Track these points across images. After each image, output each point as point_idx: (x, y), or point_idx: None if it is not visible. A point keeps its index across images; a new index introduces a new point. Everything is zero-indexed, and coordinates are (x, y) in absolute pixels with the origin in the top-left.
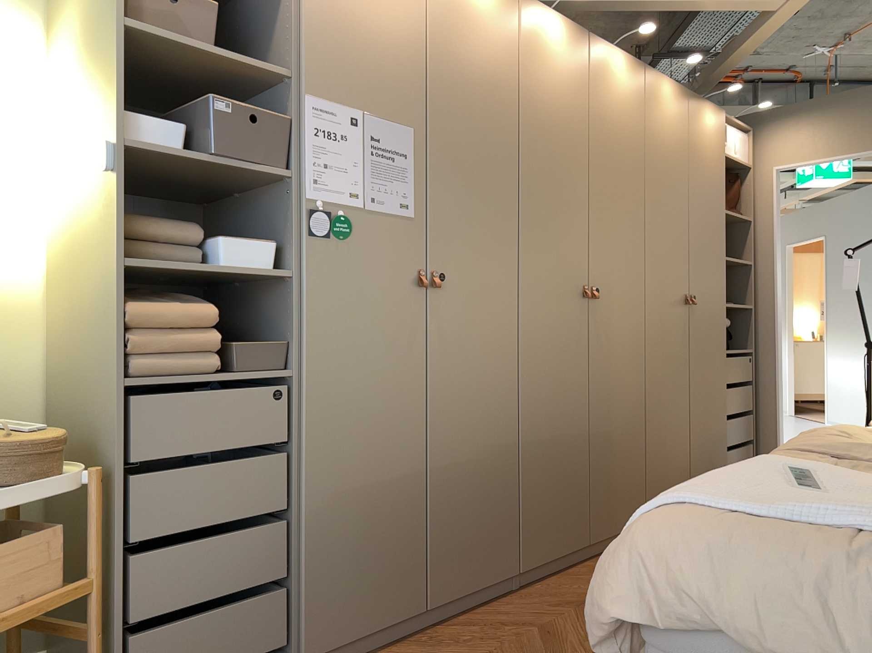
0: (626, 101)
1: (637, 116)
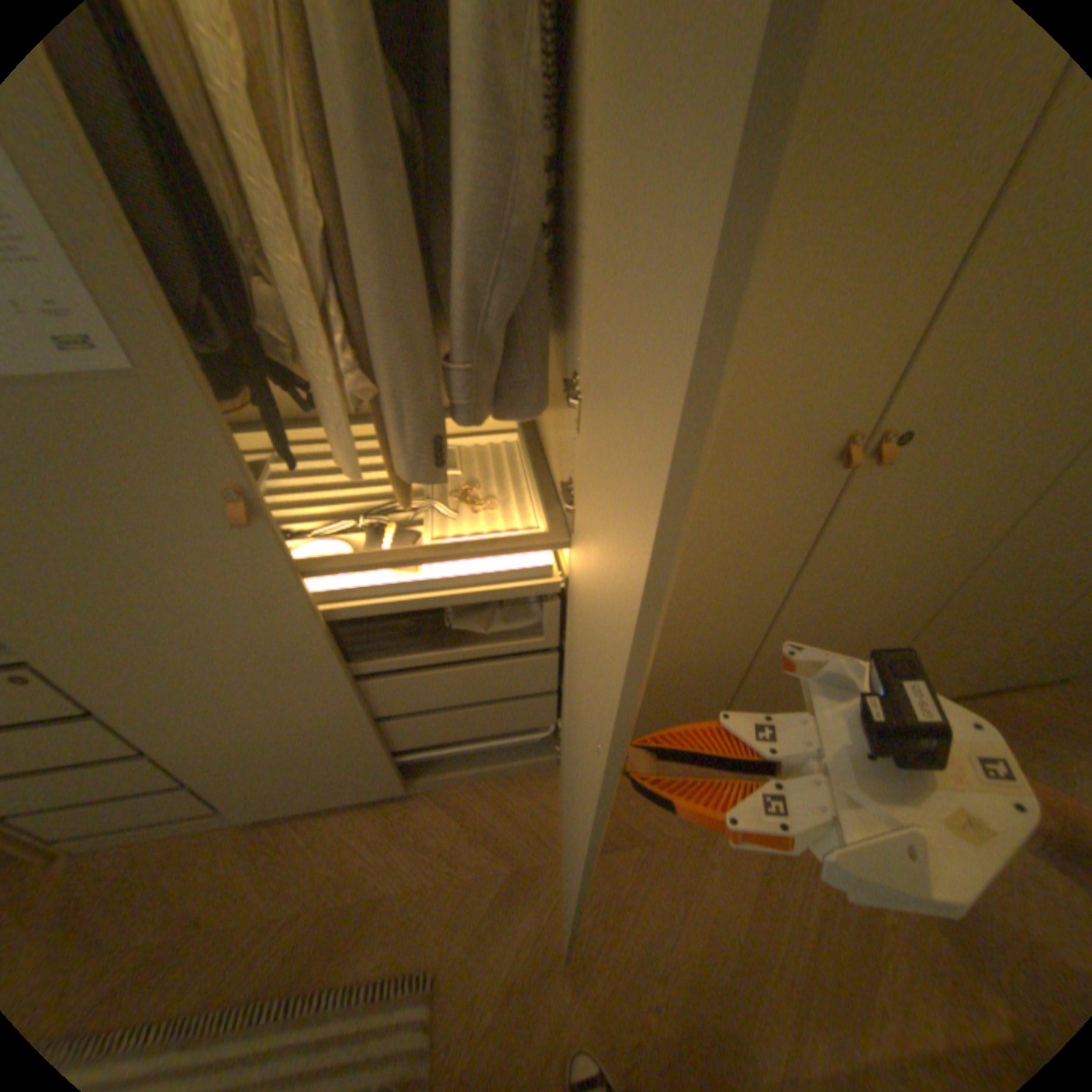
0: None
1: None
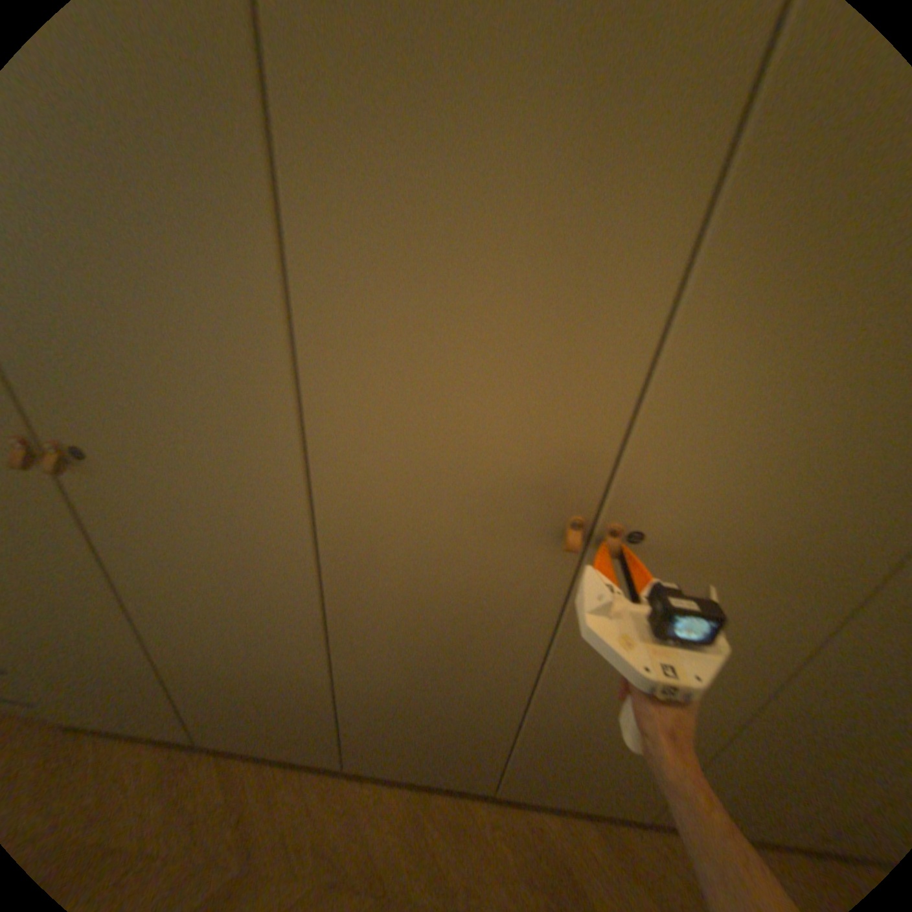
0: None
1: None
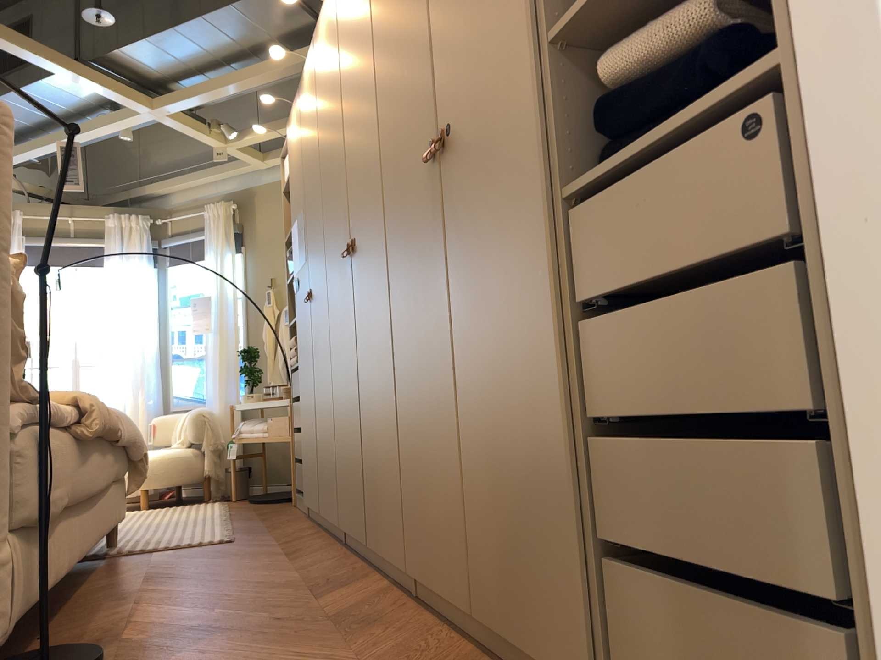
0: None
1: None
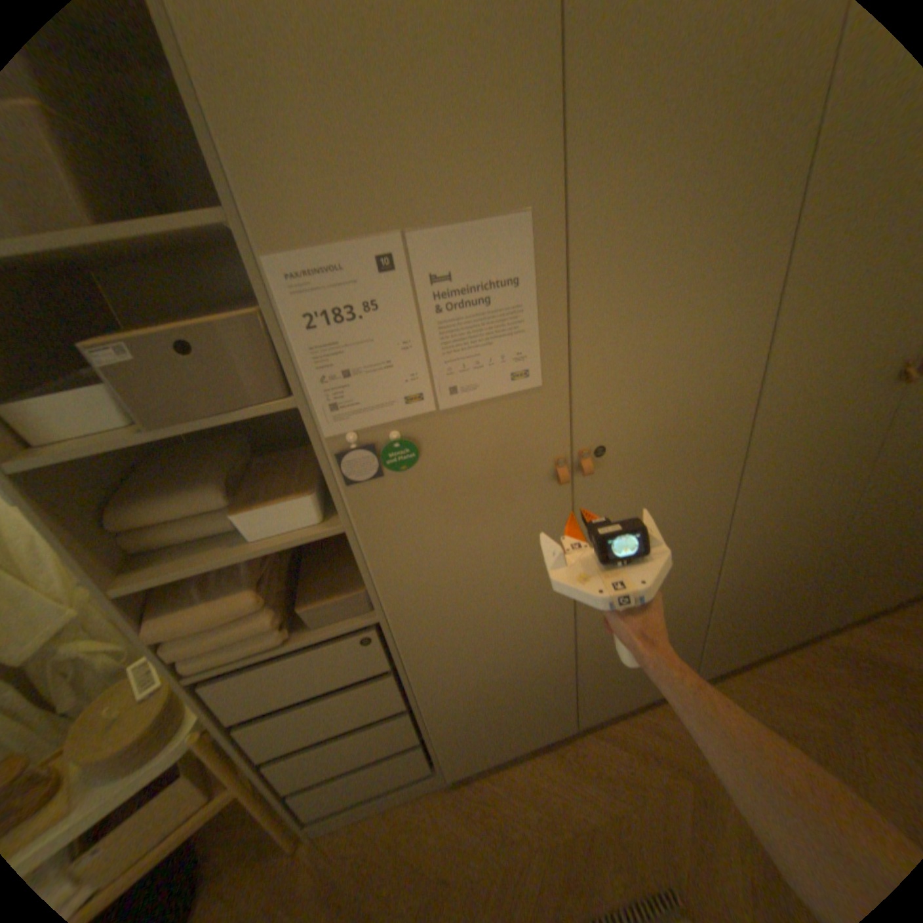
0: None
1: None
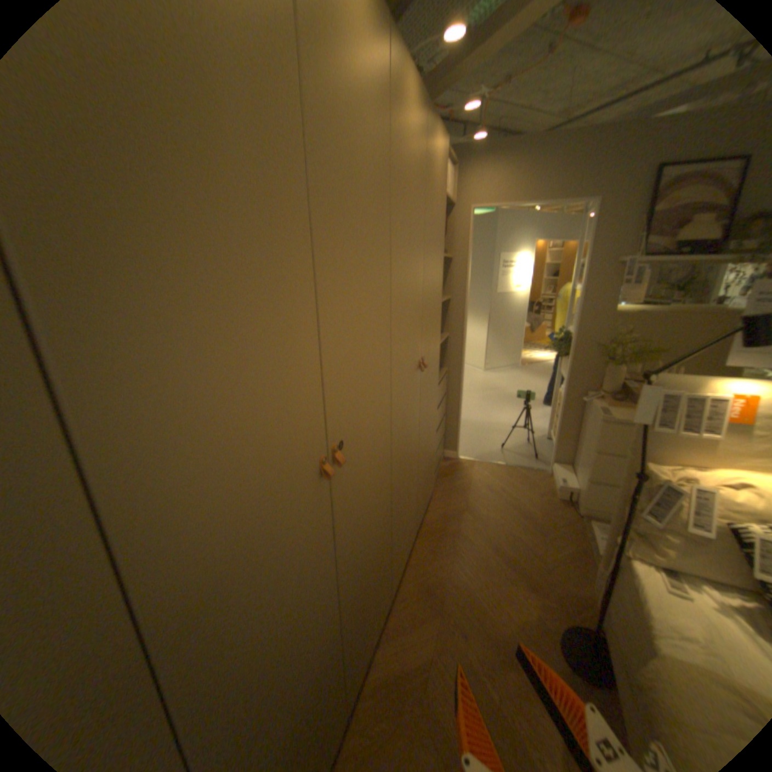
0: (367, 90)
1: (381, 127)
